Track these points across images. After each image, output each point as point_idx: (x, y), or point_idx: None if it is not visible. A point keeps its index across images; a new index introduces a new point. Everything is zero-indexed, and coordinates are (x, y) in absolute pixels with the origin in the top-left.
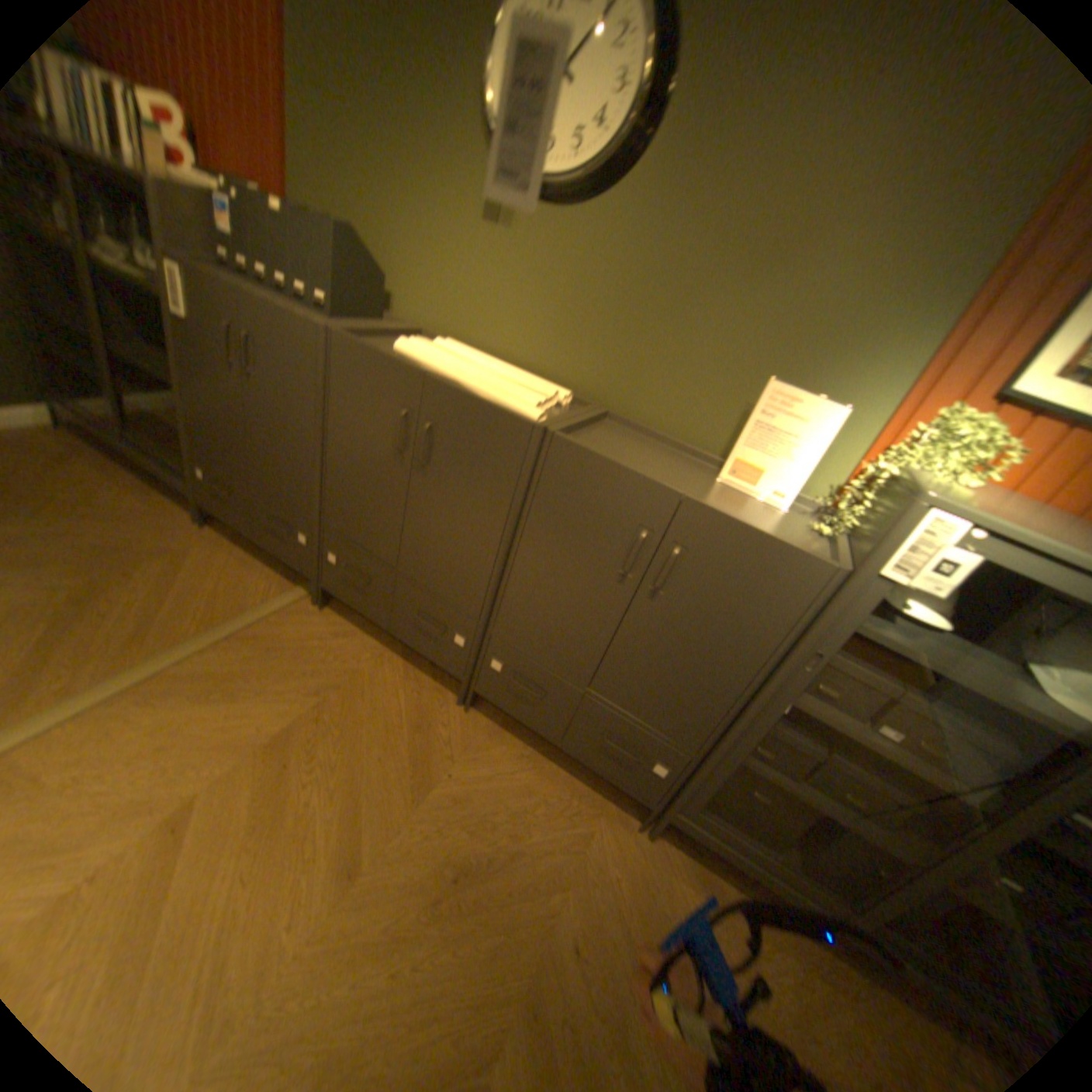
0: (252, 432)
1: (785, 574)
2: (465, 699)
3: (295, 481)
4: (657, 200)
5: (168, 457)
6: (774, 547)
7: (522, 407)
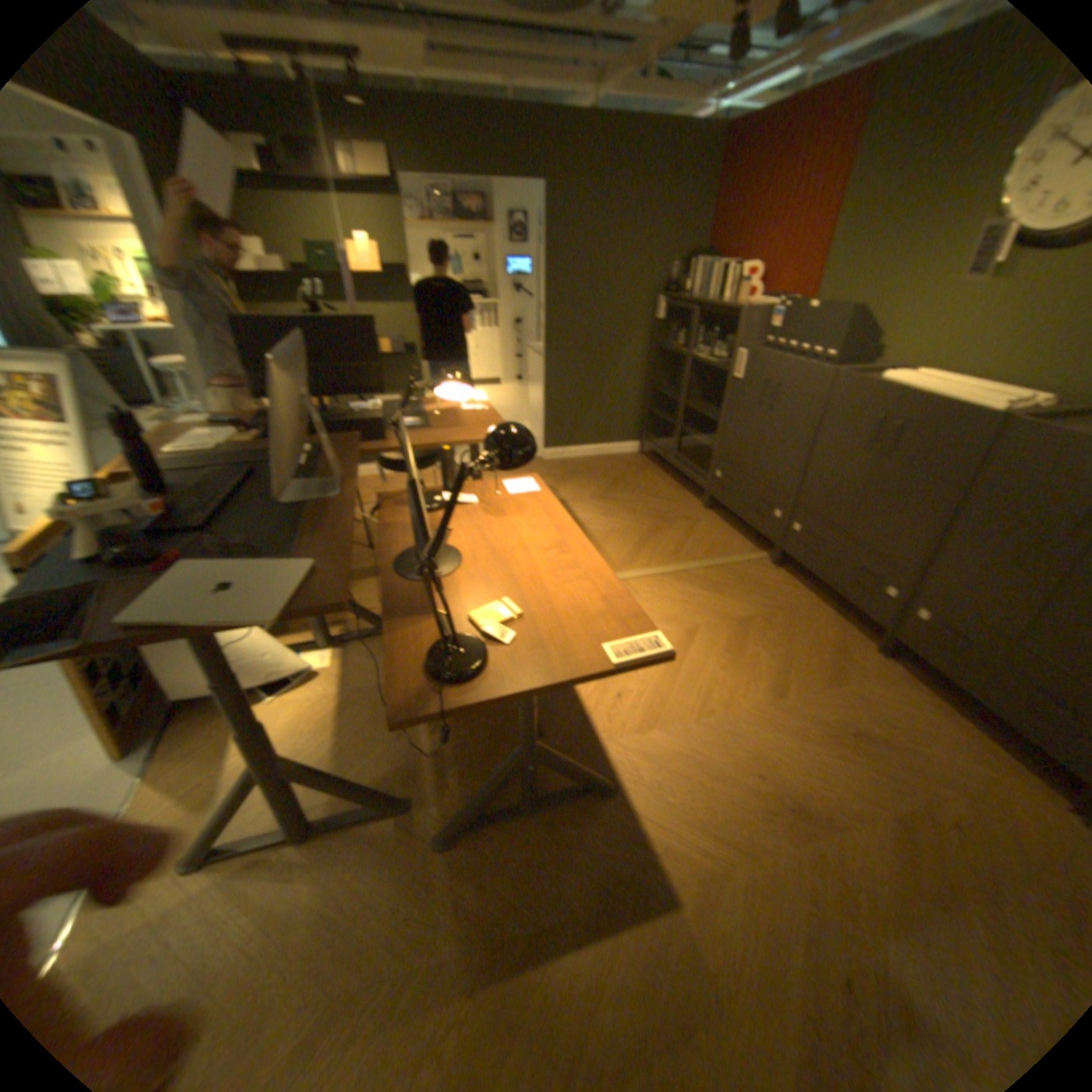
0: (763, 445)
1: None
2: (888, 648)
3: (784, 475)
4: None
5: (699, 469)
6: None
7: (989, 405)
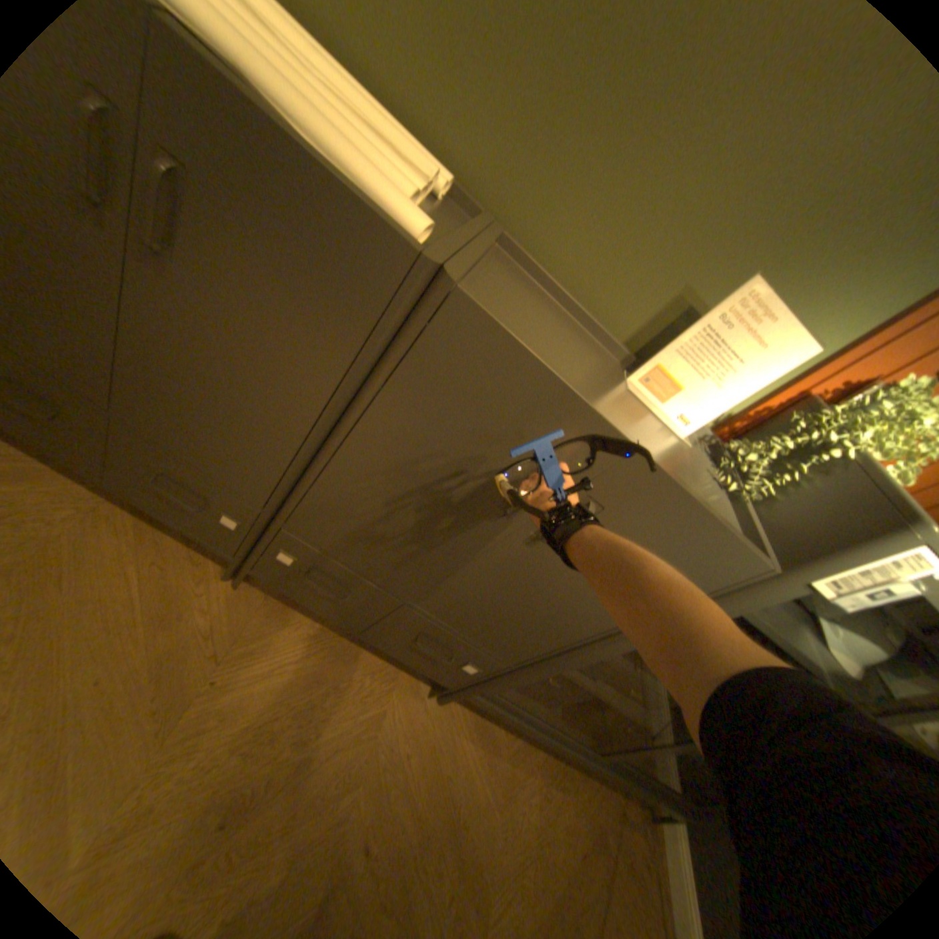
0: None
1: (709, 561)
2: (236, 578)
3: None
4: None
5: None
6: (716, 535)
7: (391, 197)
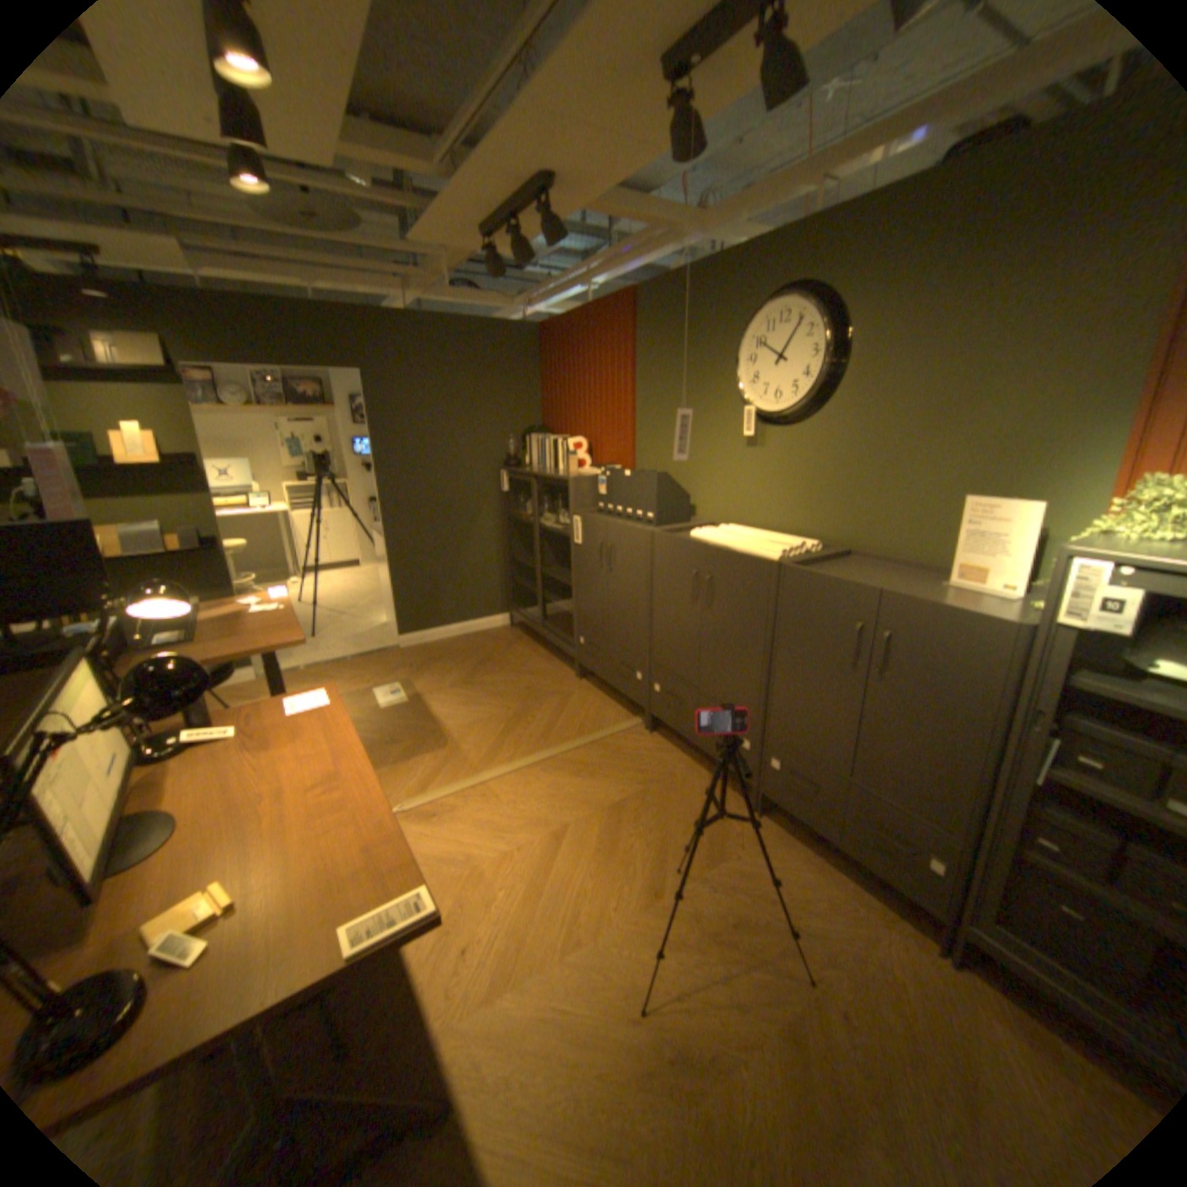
0: (612, 608)
1: (979, 637)
2: (759, 805)
3: (635, 636)
4: (856, 404)
5: (566, 637)
6: (962, 616)
7: (768, 555)
